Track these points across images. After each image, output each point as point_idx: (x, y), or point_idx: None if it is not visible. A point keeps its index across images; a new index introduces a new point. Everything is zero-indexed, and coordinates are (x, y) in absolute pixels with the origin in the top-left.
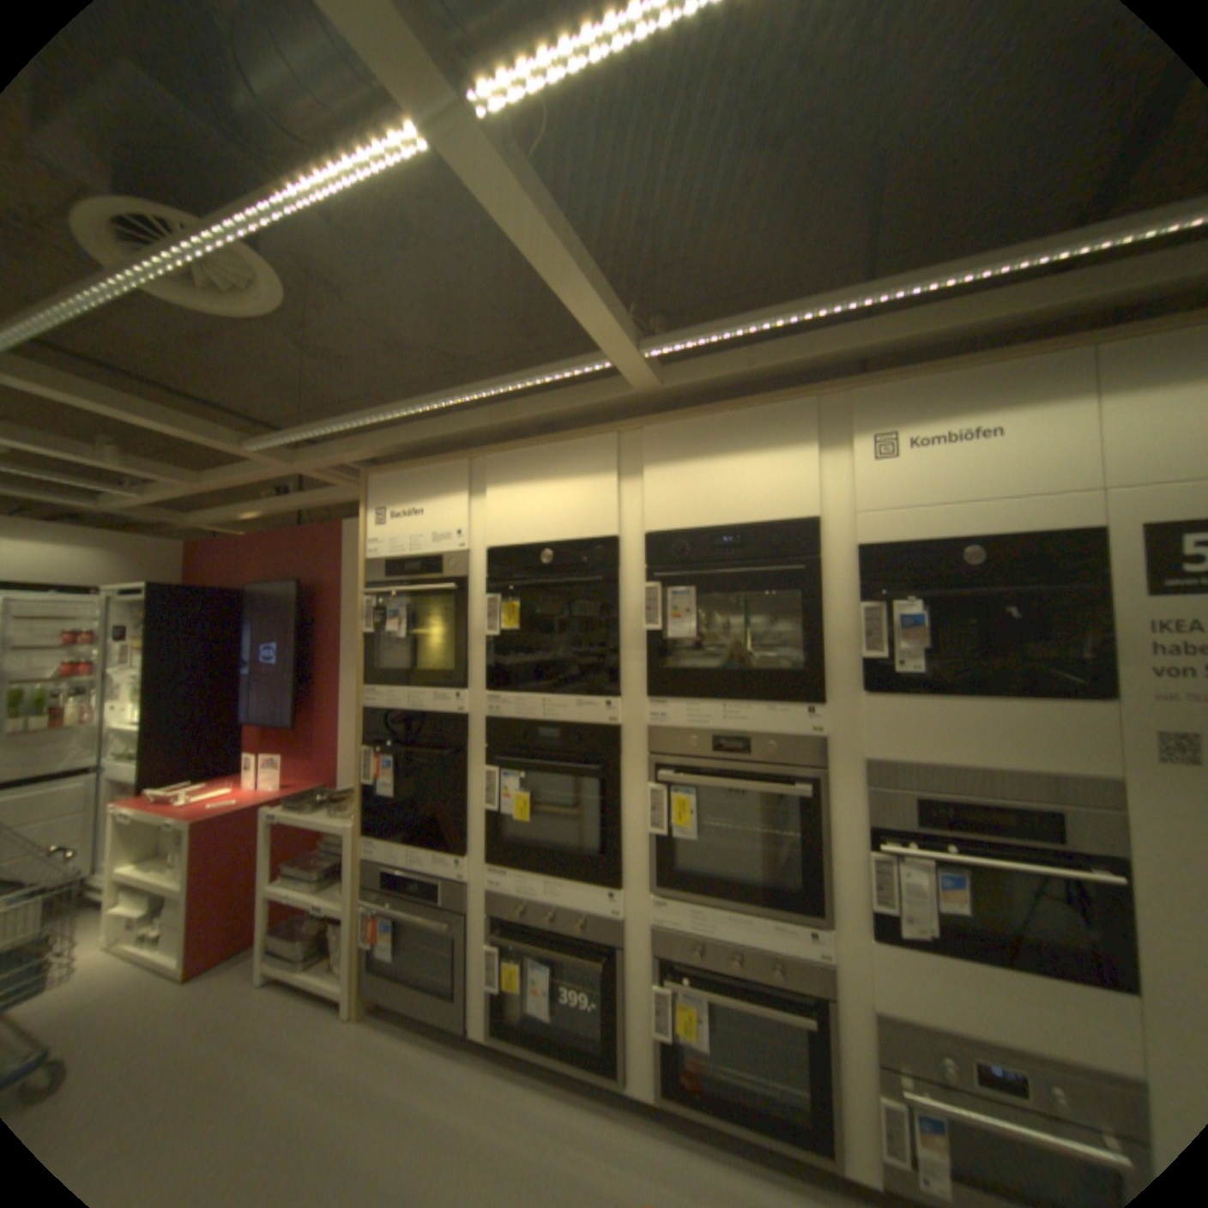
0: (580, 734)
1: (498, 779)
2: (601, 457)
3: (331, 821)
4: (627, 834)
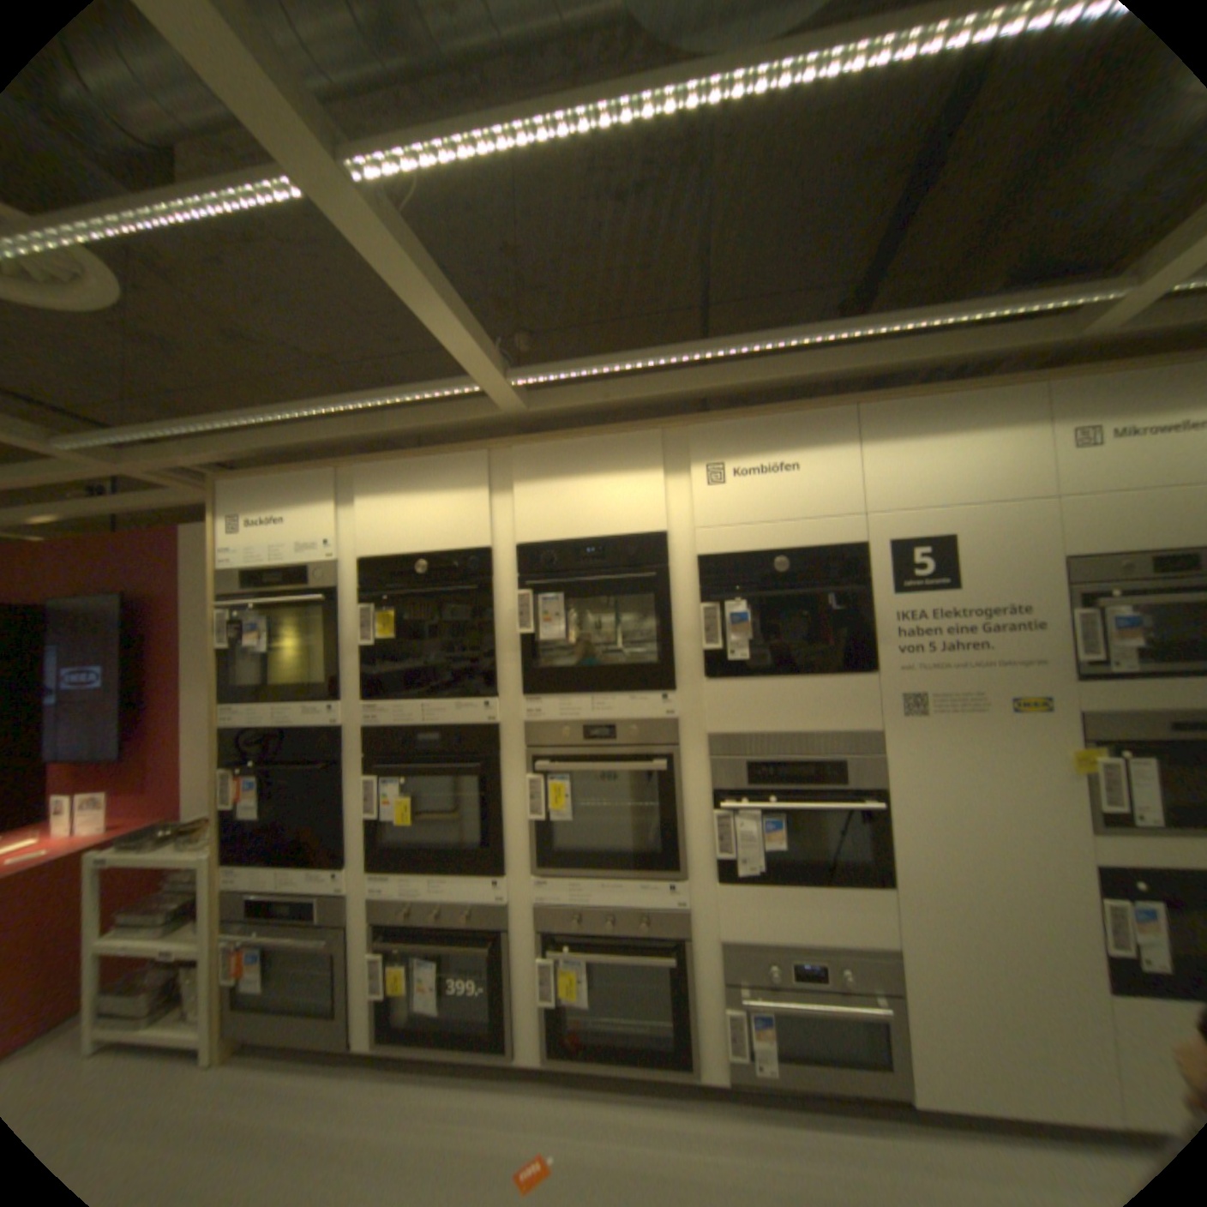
0: (459, 736)
1: (376, 788)
2: (473, 473)
3: (180, 856)
4: (508, 824)
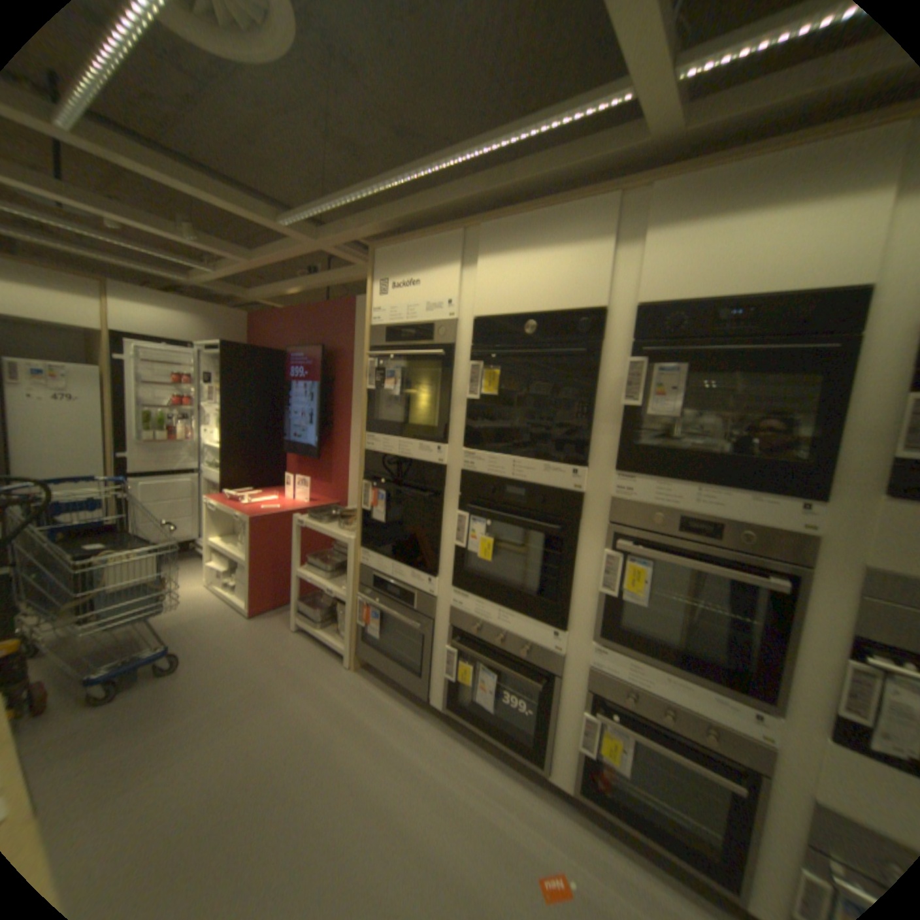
0: (544, 495)
1: (468, 521)
2: (600, 218)
3: (340, 531)
4: (578, 587)
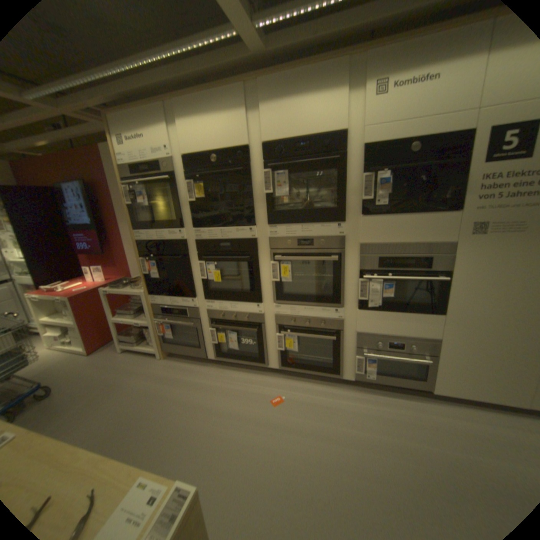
0: (239, 244)
1: (205, 266)
2: (235, 98)
3: (133, 291)
4: (262, 282)
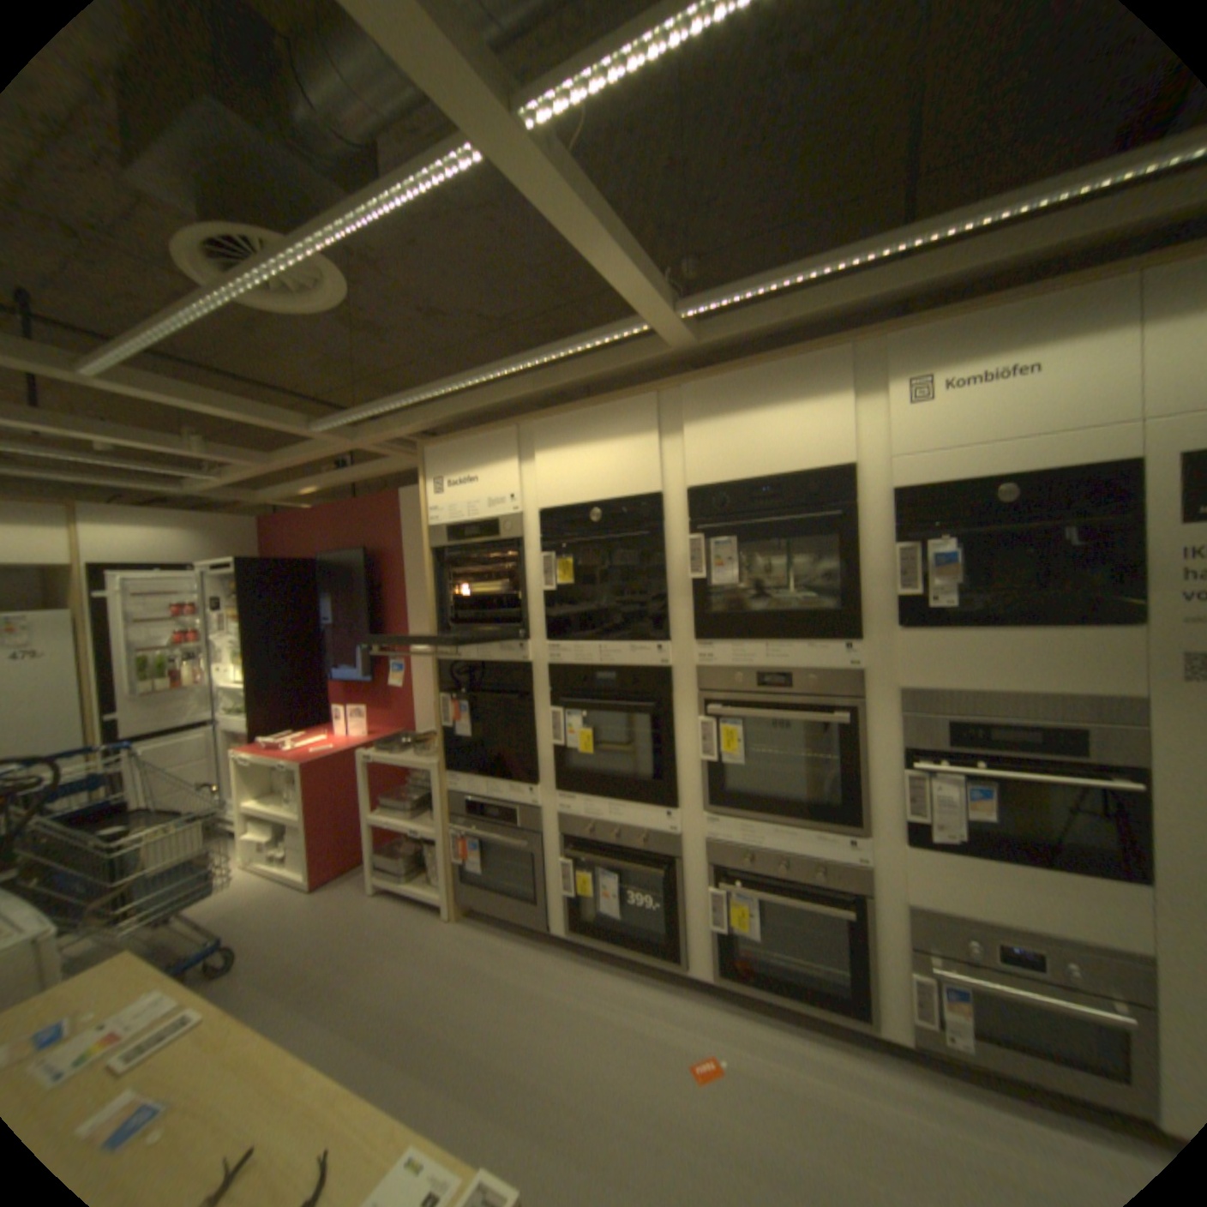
0: (634, 676)
1: (562, 718)
2: (642, 416)
3: (417, 760)
4: (681, 762)
